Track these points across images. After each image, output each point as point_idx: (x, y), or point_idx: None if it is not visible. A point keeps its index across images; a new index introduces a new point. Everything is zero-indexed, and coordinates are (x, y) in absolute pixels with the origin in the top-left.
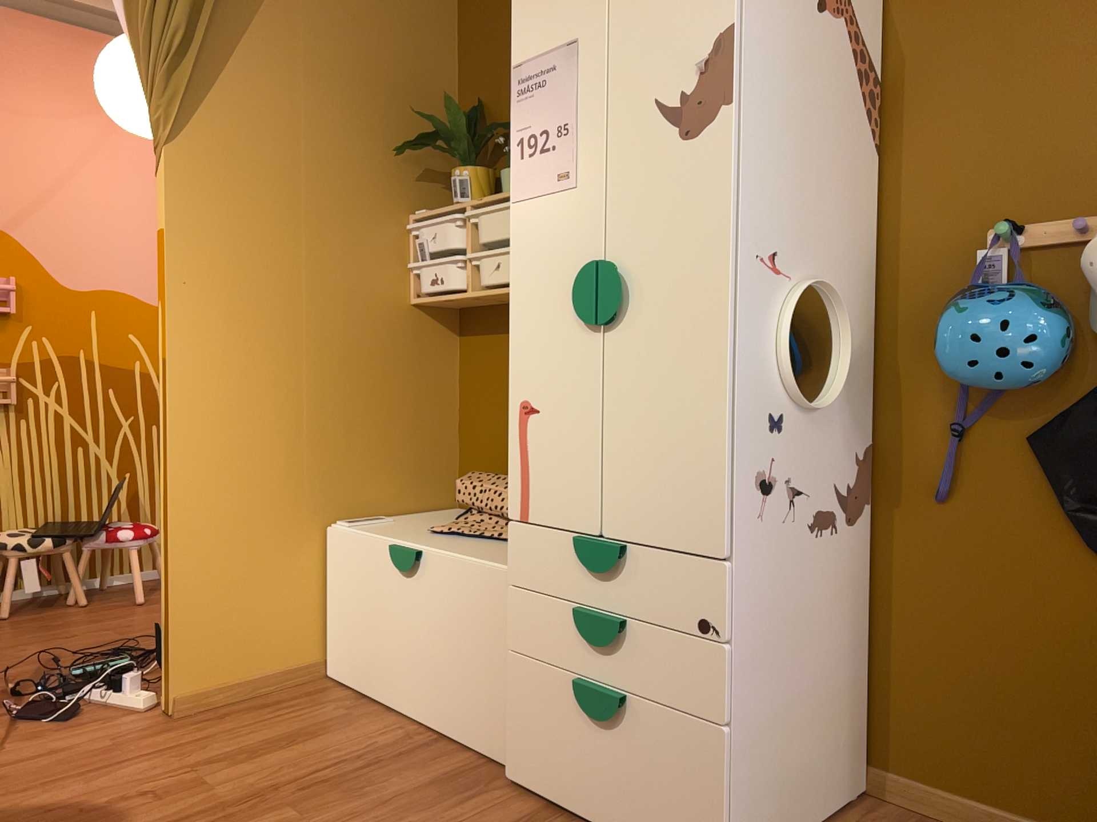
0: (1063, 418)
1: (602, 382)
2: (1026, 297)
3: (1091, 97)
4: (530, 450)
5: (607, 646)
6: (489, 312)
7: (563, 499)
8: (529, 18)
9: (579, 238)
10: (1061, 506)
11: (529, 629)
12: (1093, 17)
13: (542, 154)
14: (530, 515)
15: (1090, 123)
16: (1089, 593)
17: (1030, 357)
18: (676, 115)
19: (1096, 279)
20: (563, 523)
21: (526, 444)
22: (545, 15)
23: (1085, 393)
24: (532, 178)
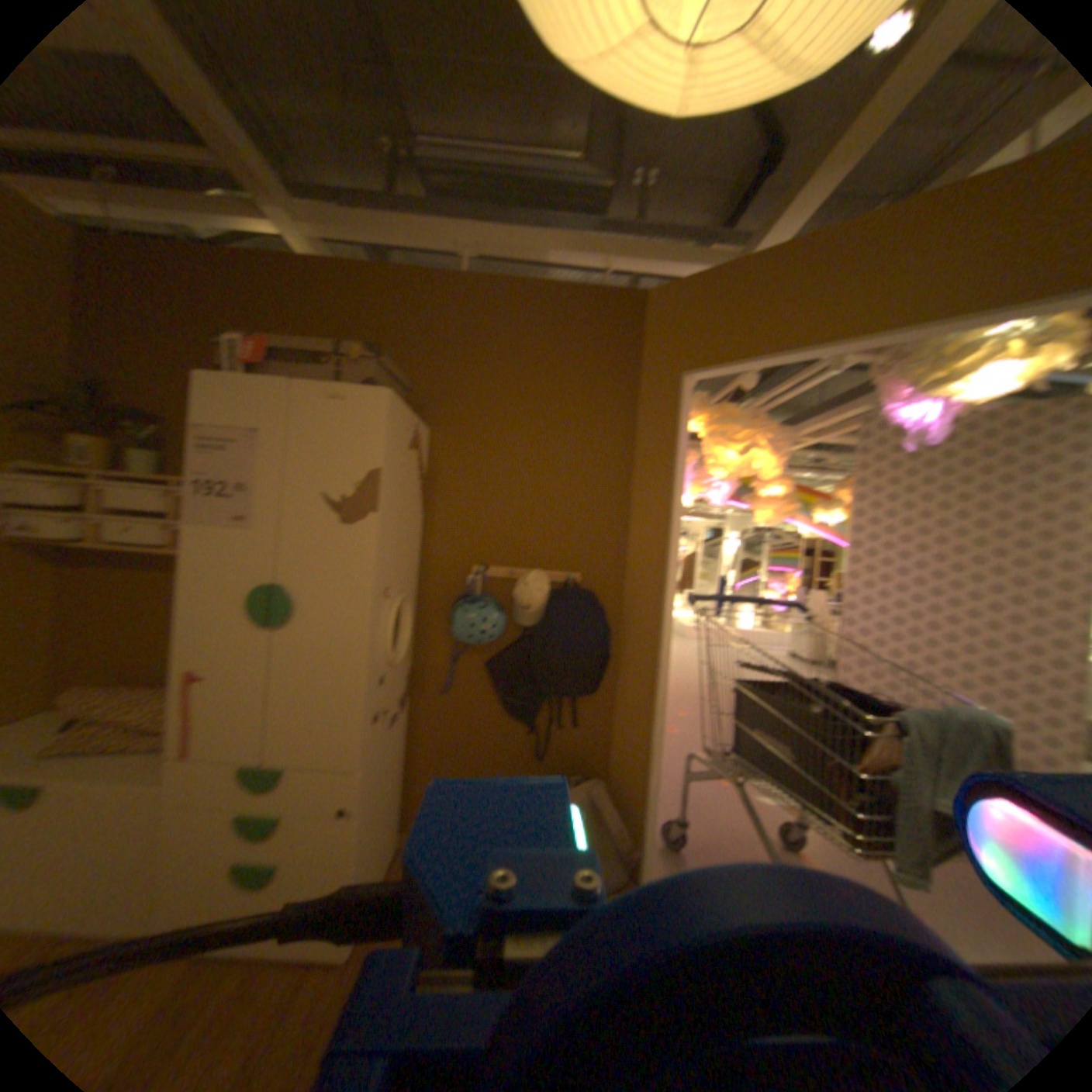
0: (498, 658)
1: (262, 668)
2: (490, 607)
3: (516, 516)
4: (188, 712)
5: (258, 844)
6: (92, 554)
7: (220, 747)
8: (197, 388)
9: (246, 568)
10: (495, 697)
11: (179, 843)
12: (518, 481)
13: (213, 500)
14: (185, 759)
15: (515, 527)
16: (503, 734)
17: (490, 635)
18: (333, 509)
19: (513, 596)
20: (219, 763)
21: (175, 701)
22: (222, 401)
23: (506, 646)
24: (202, 514)
